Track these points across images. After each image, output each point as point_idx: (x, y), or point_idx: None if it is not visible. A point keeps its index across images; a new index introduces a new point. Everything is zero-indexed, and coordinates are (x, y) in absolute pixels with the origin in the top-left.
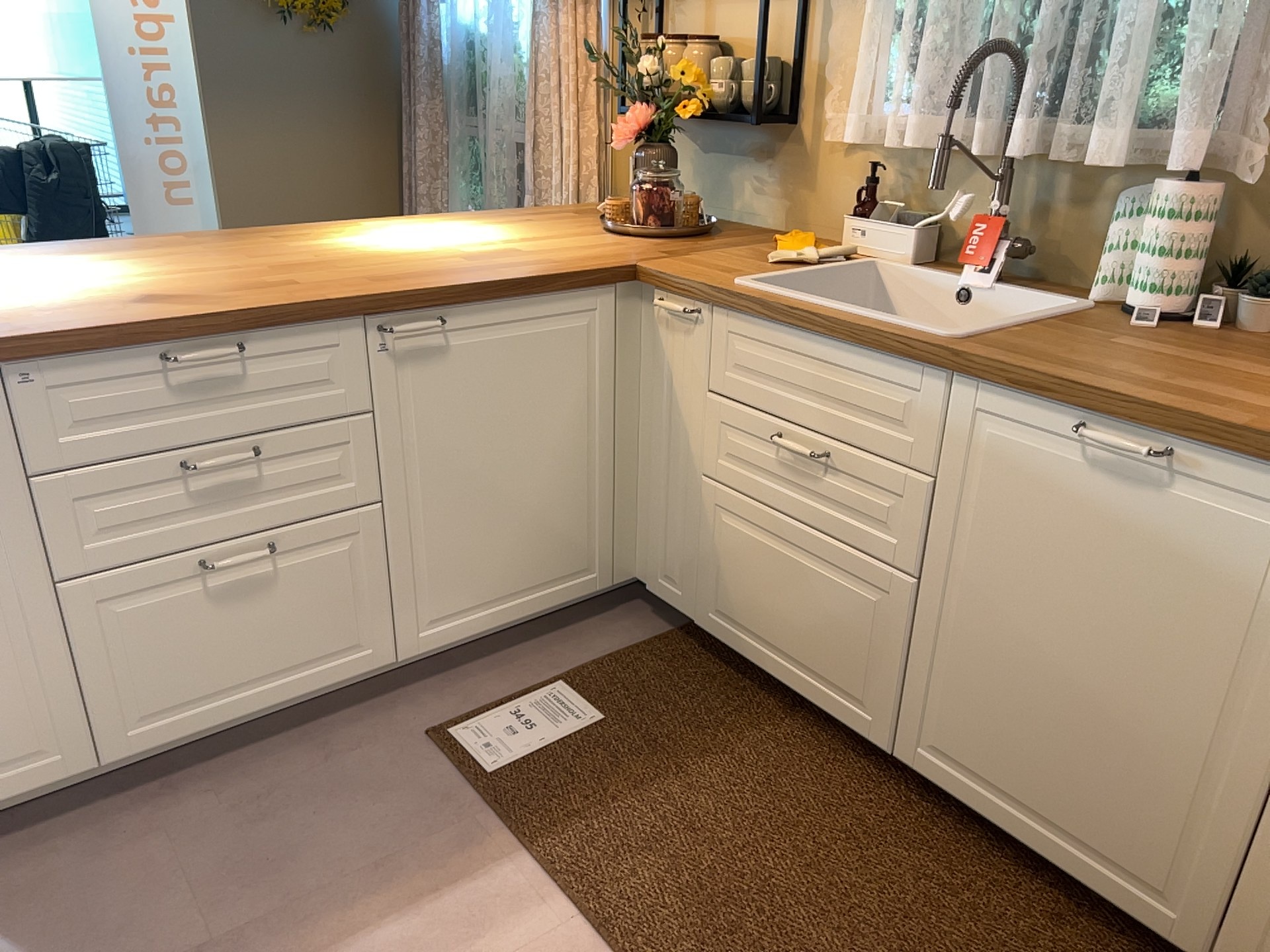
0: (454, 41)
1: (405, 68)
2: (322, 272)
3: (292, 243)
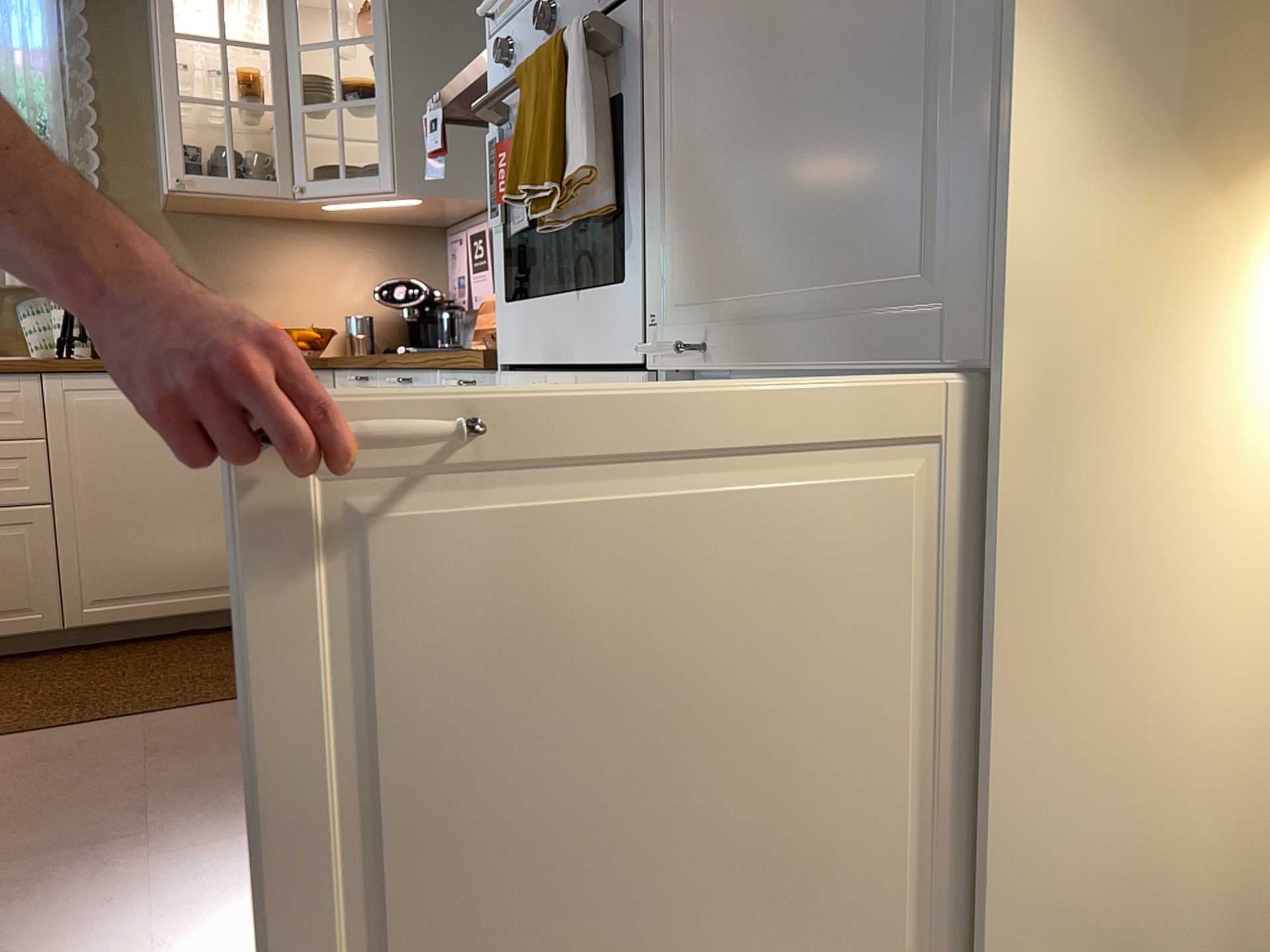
0: None
1: None
2: None
3: None
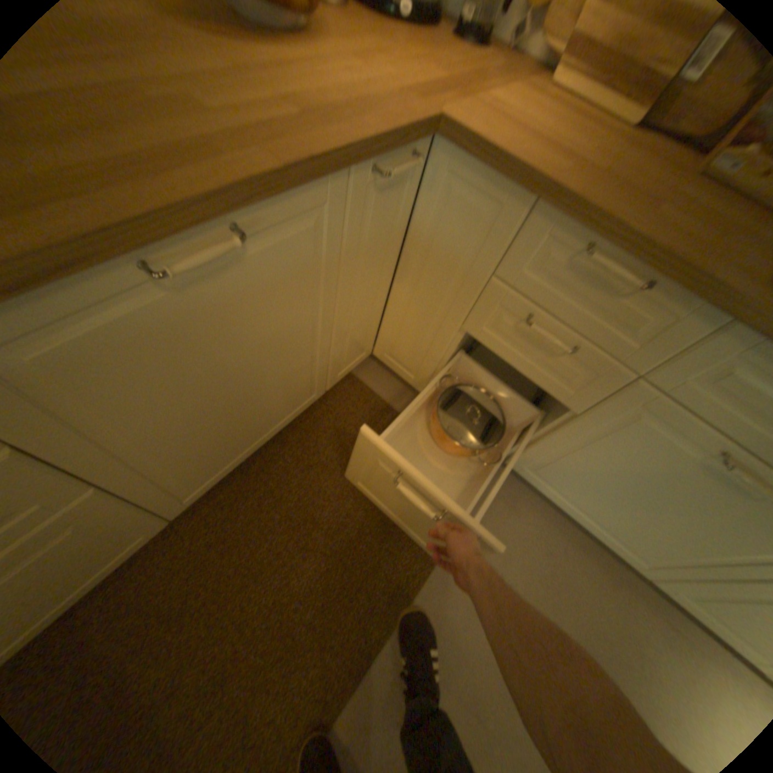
0: None
1: None
2: None
3: None
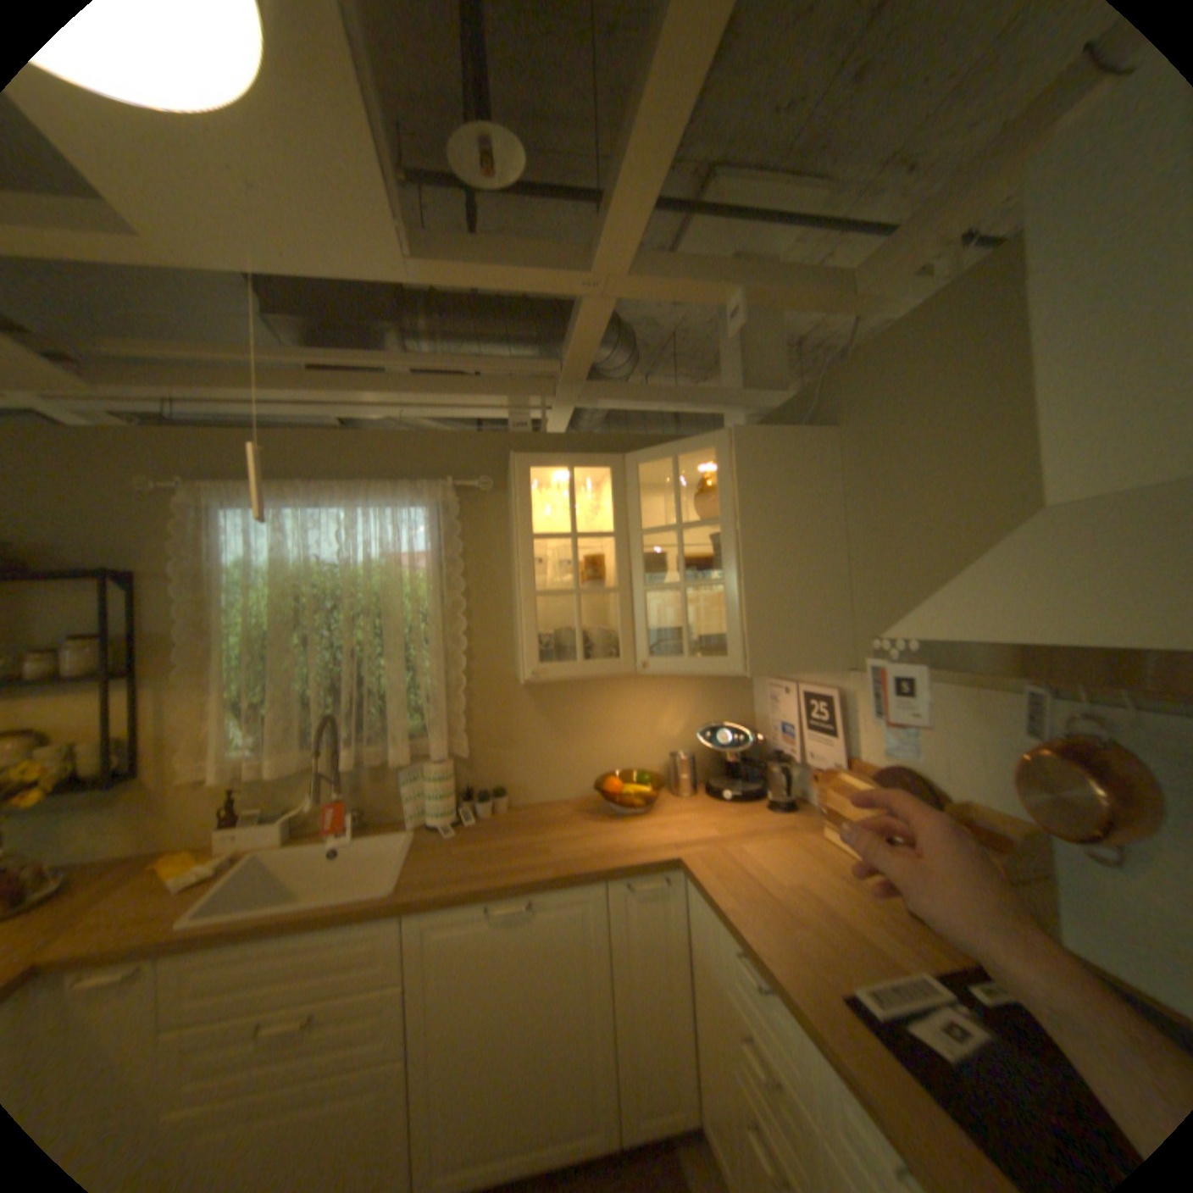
0: None
1: None
2: None
3: None
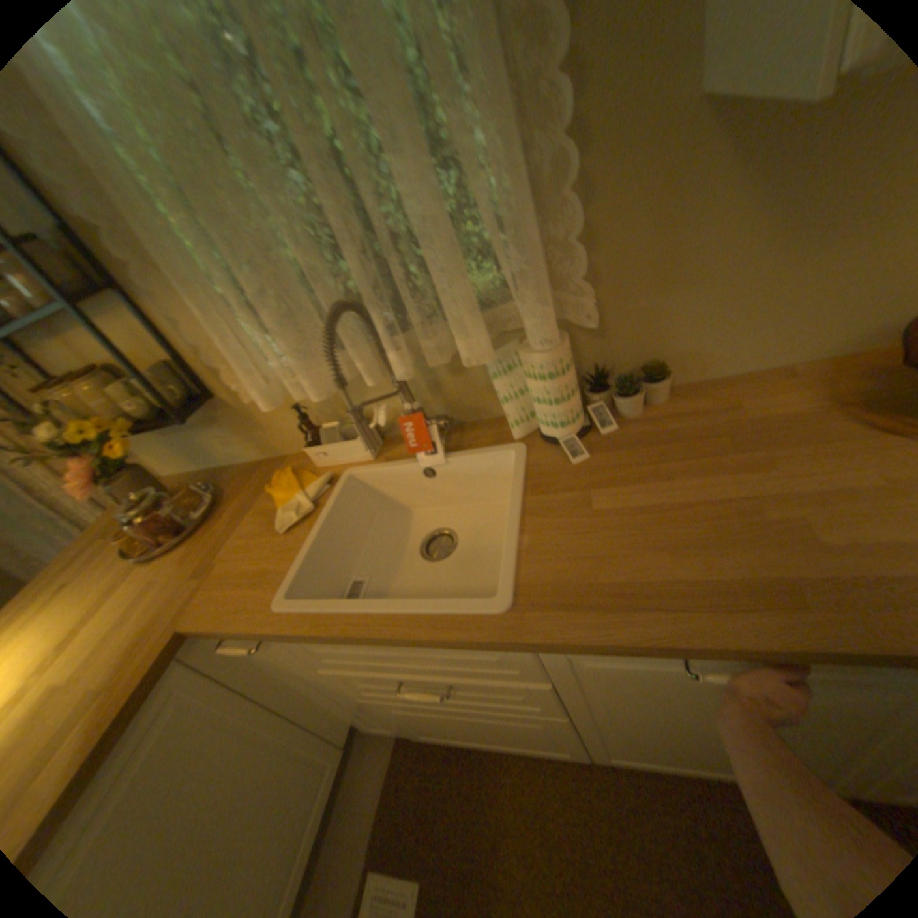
0: None
1: None
2: None
3: None
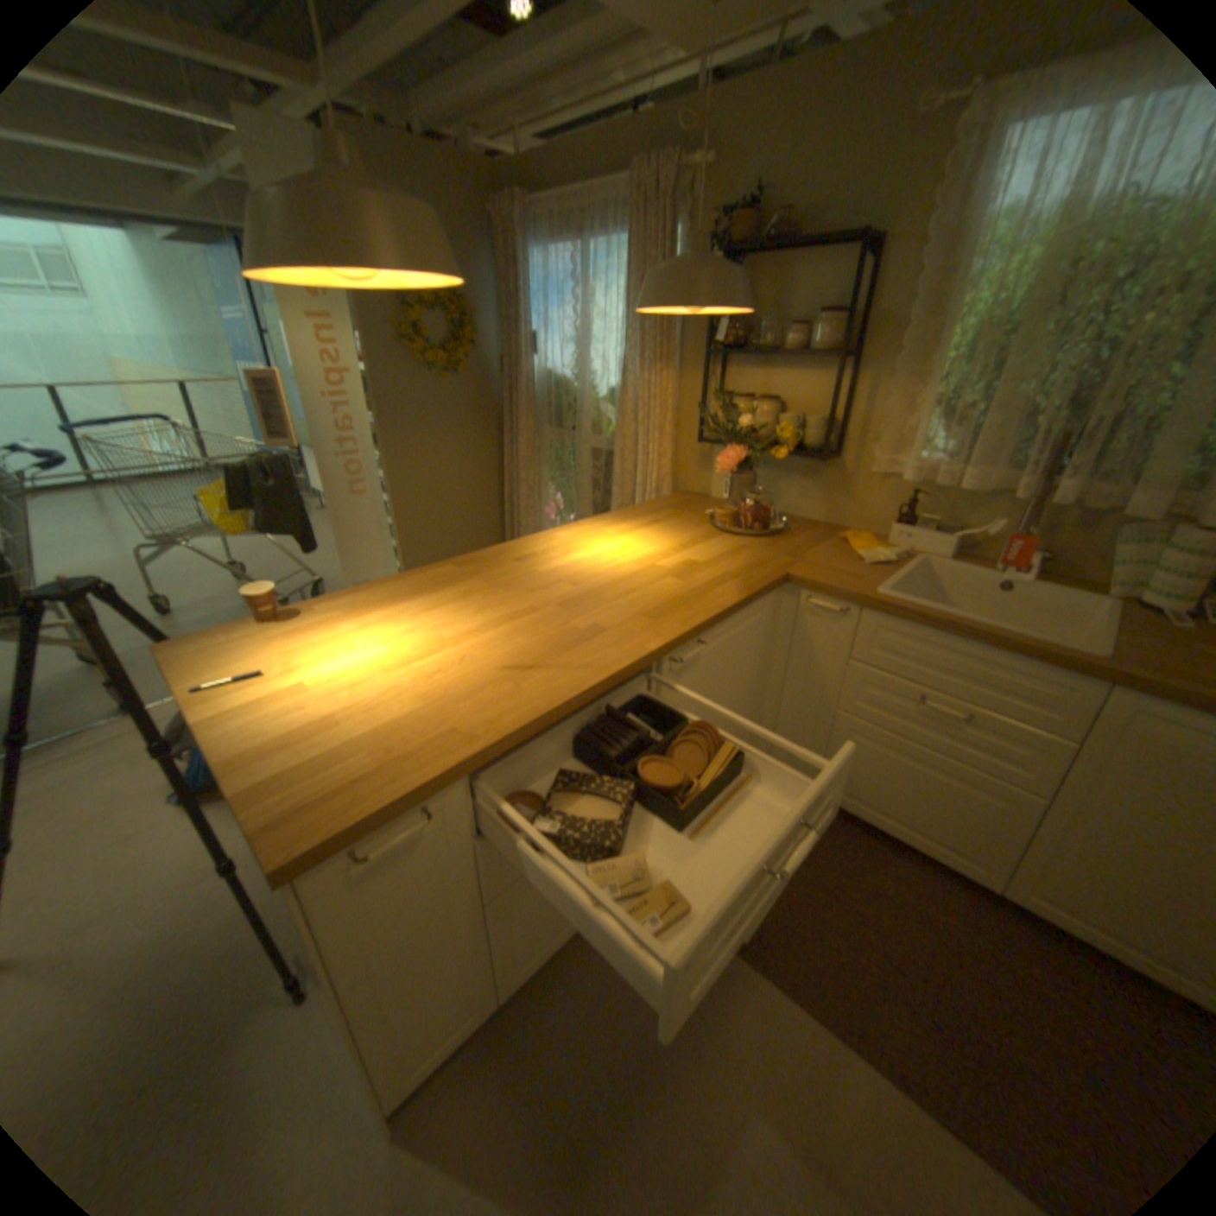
0: (543, 379)
1: (505, 395)
2: (600, 609)
3: (535, 567)
